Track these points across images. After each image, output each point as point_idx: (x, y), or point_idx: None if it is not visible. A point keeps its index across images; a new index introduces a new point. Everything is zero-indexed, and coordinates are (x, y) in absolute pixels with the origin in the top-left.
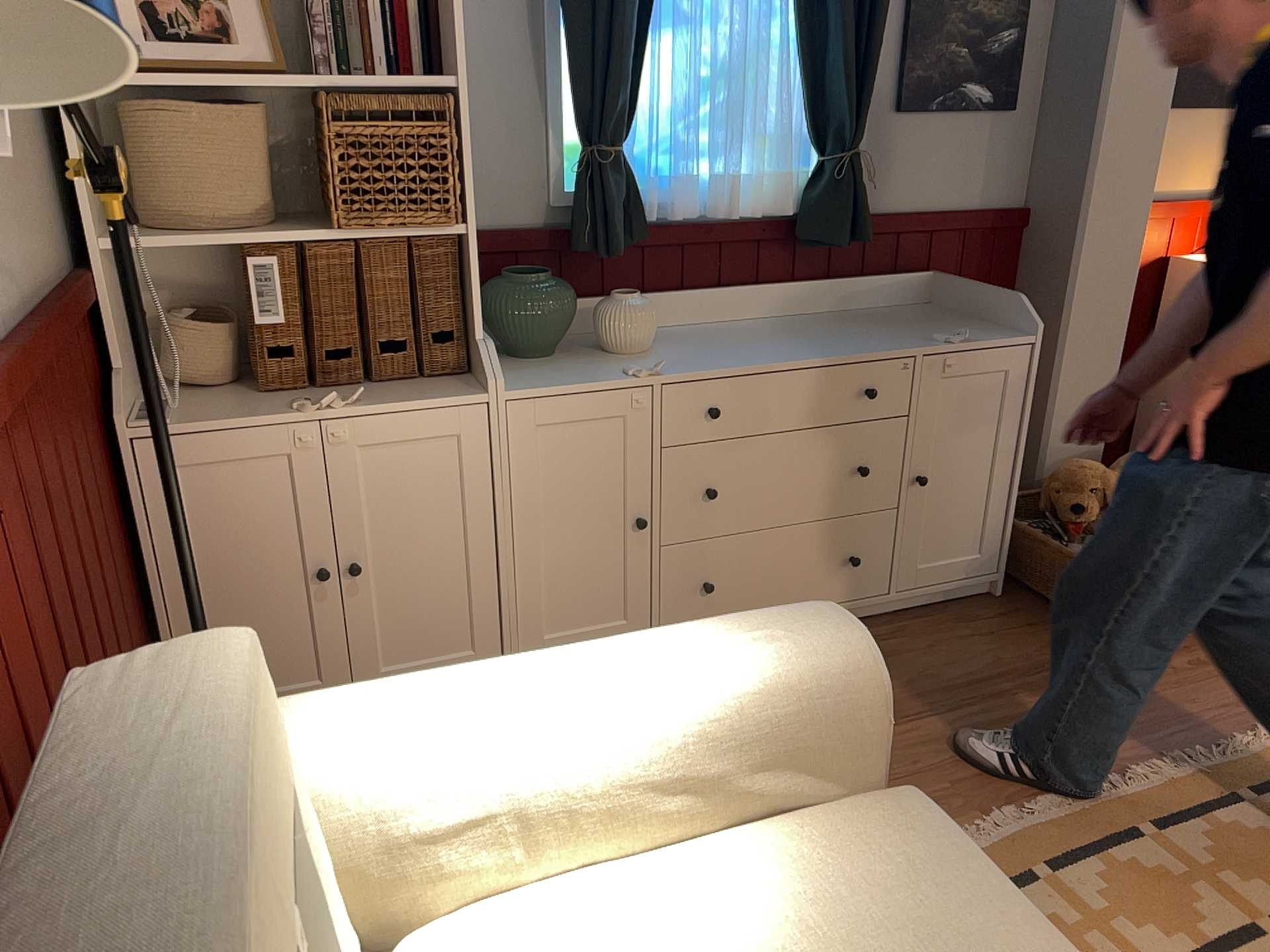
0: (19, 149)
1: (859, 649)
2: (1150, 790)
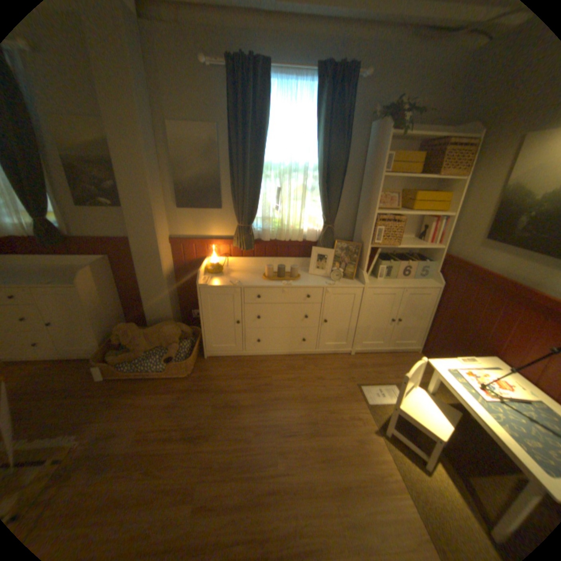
0: None
1: None
2: None
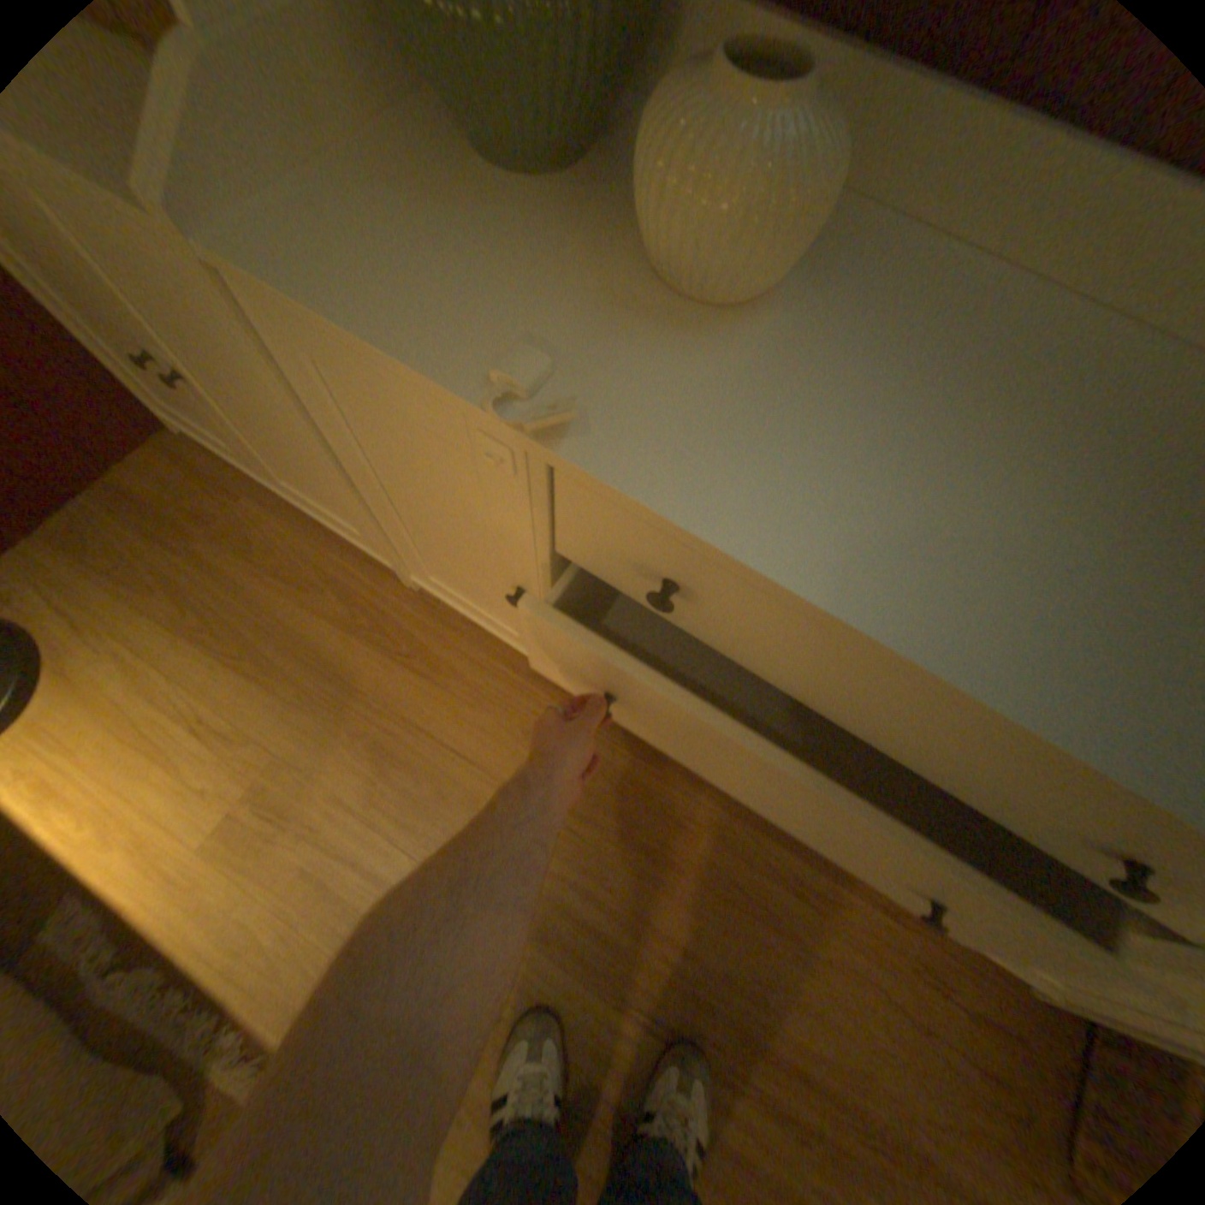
0: None
1: None
2: None
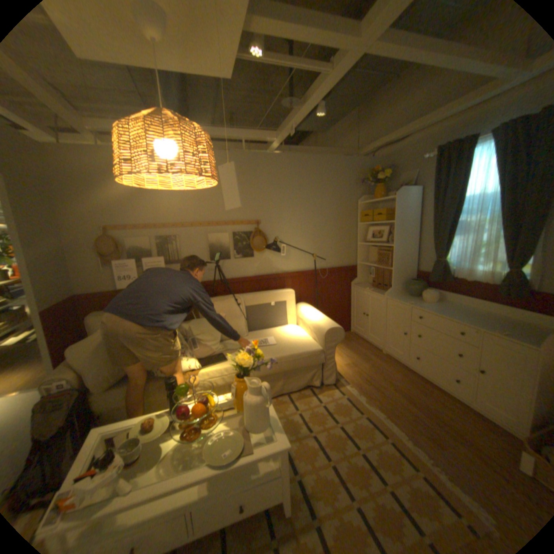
0: (344, 251)
1: (327, 329)
2: (408, 449)
